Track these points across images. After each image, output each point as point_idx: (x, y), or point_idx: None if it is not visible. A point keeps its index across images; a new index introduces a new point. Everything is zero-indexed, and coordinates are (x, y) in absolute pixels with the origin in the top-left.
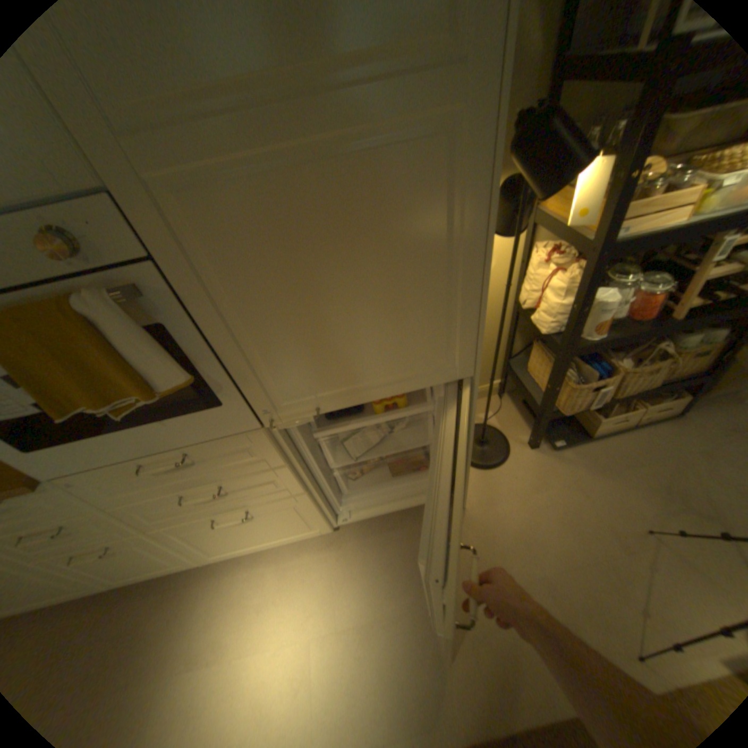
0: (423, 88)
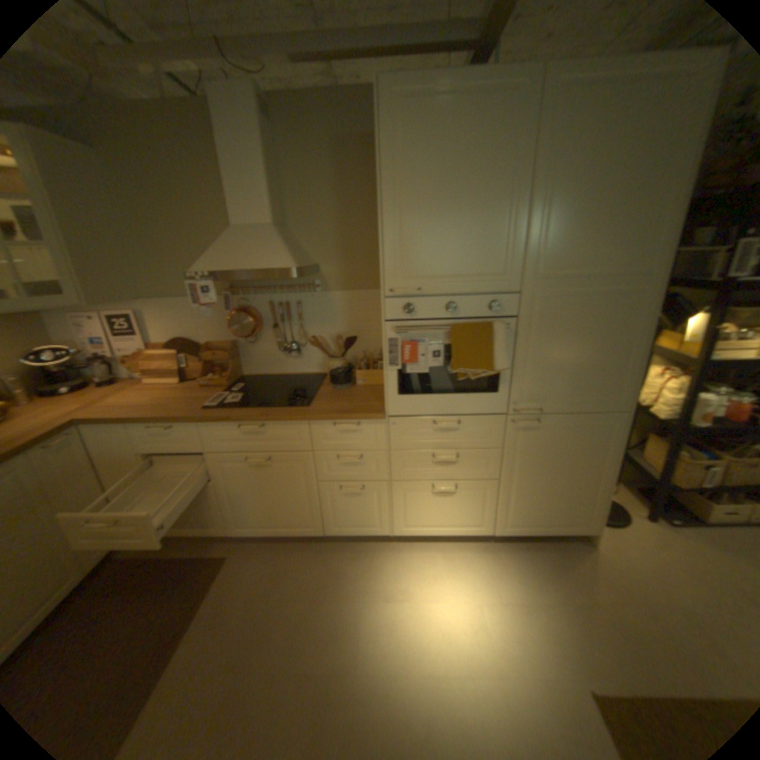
0: (637, 280)
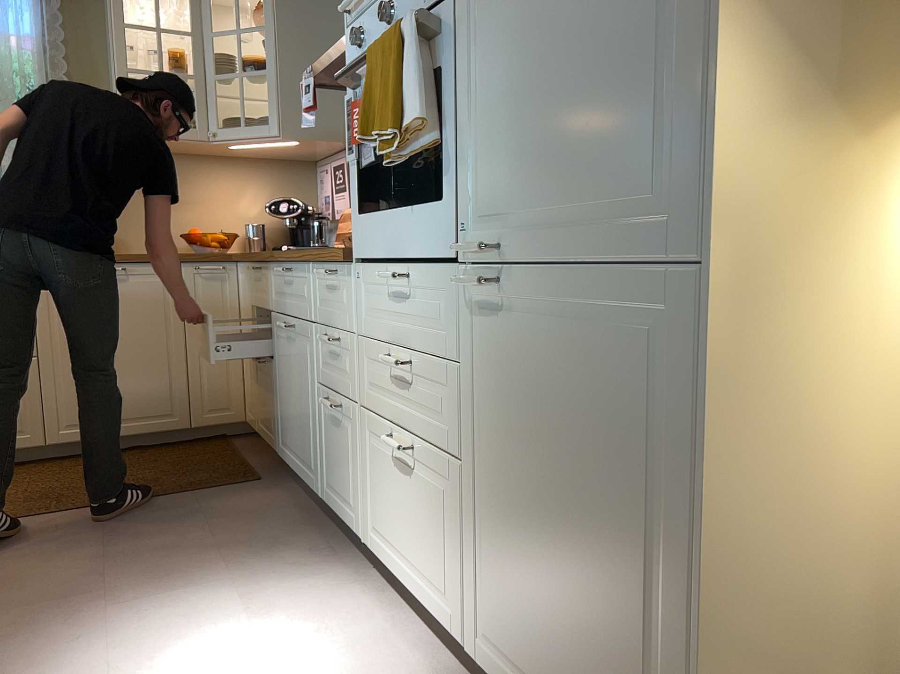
0: None
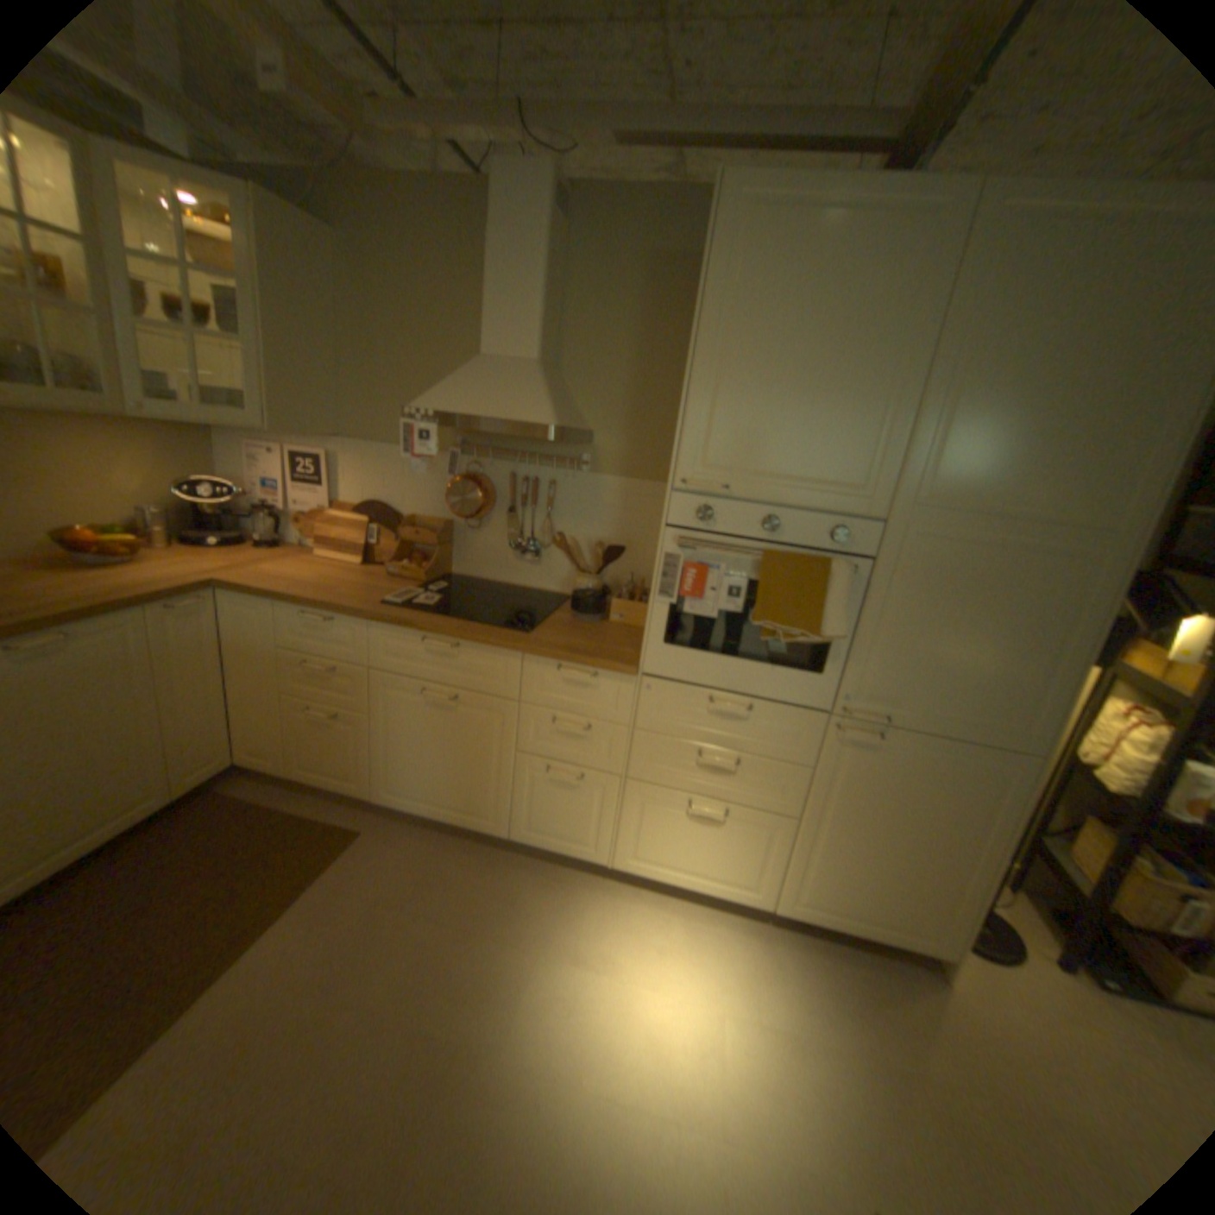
0: (1087, 537)
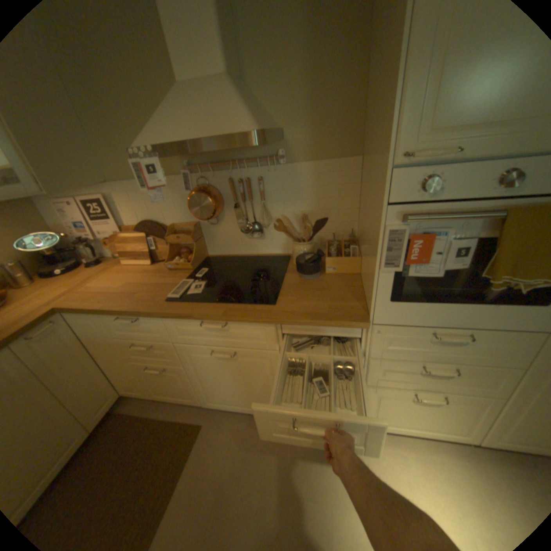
0: None
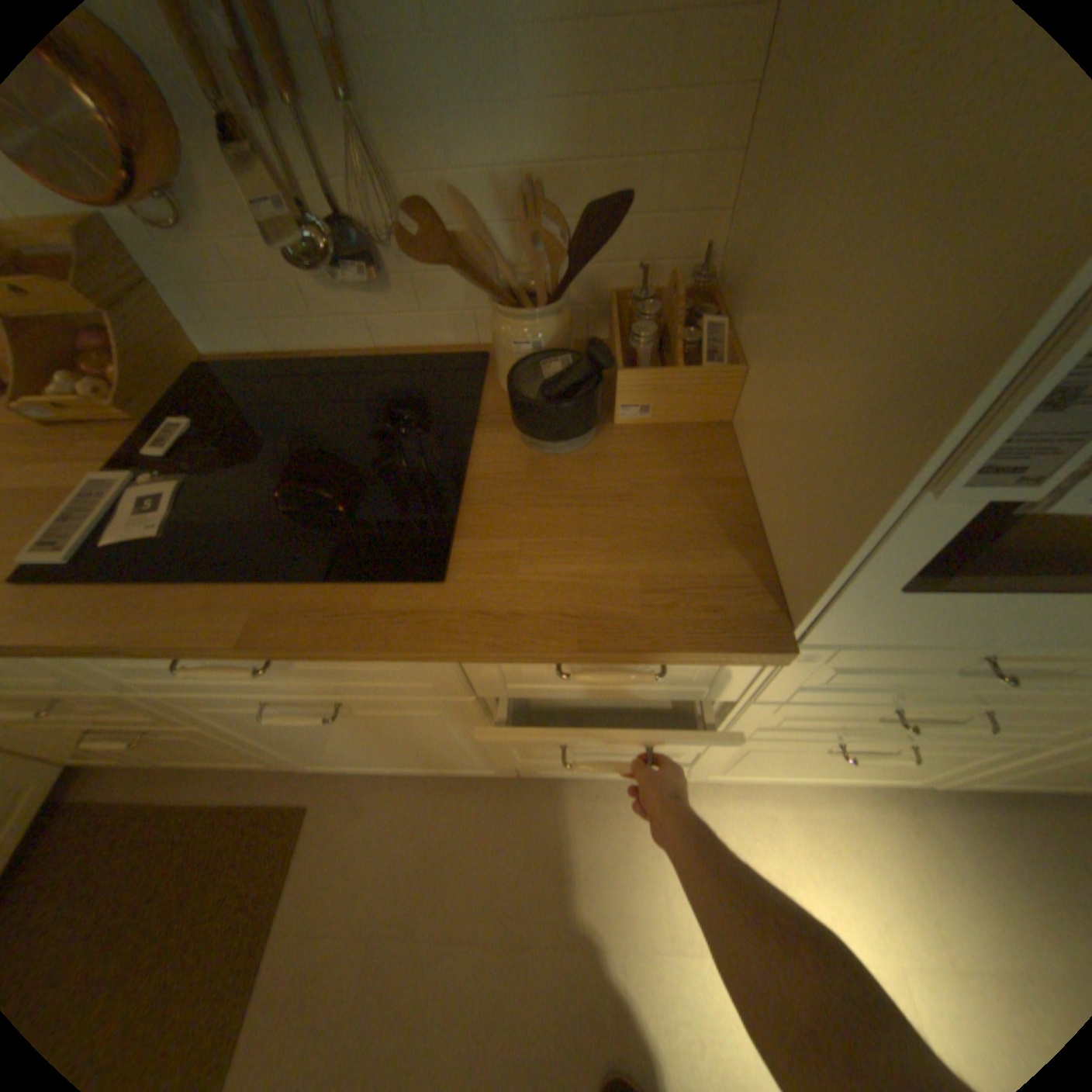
0: None
